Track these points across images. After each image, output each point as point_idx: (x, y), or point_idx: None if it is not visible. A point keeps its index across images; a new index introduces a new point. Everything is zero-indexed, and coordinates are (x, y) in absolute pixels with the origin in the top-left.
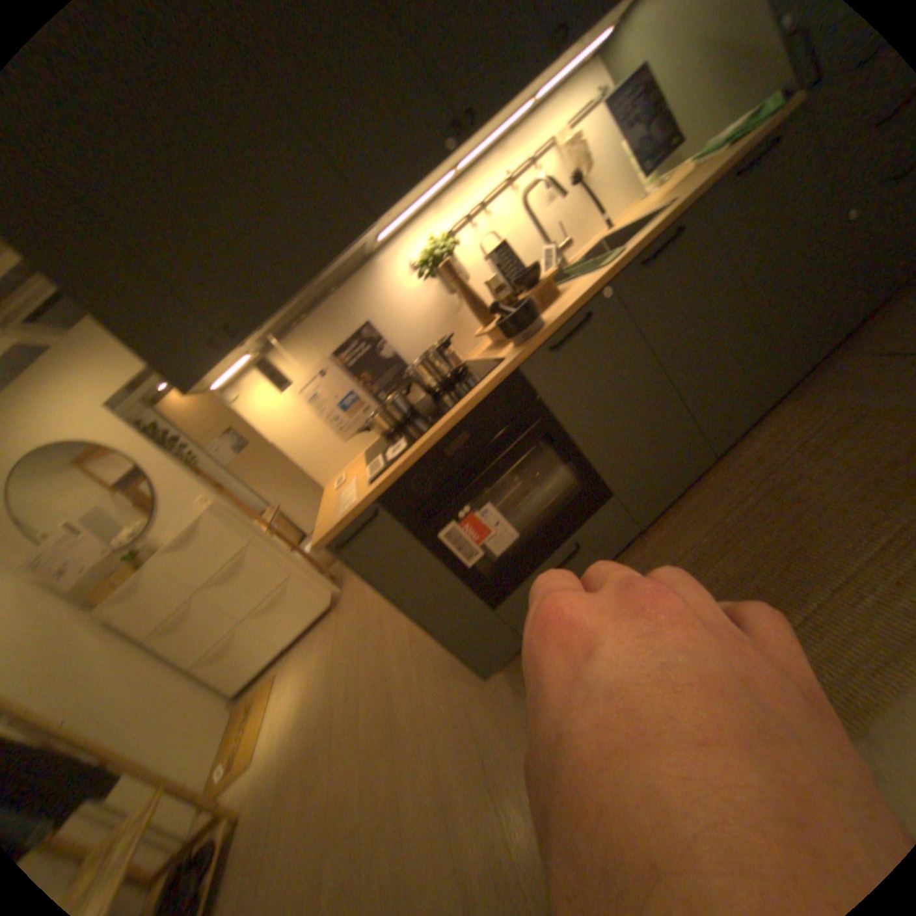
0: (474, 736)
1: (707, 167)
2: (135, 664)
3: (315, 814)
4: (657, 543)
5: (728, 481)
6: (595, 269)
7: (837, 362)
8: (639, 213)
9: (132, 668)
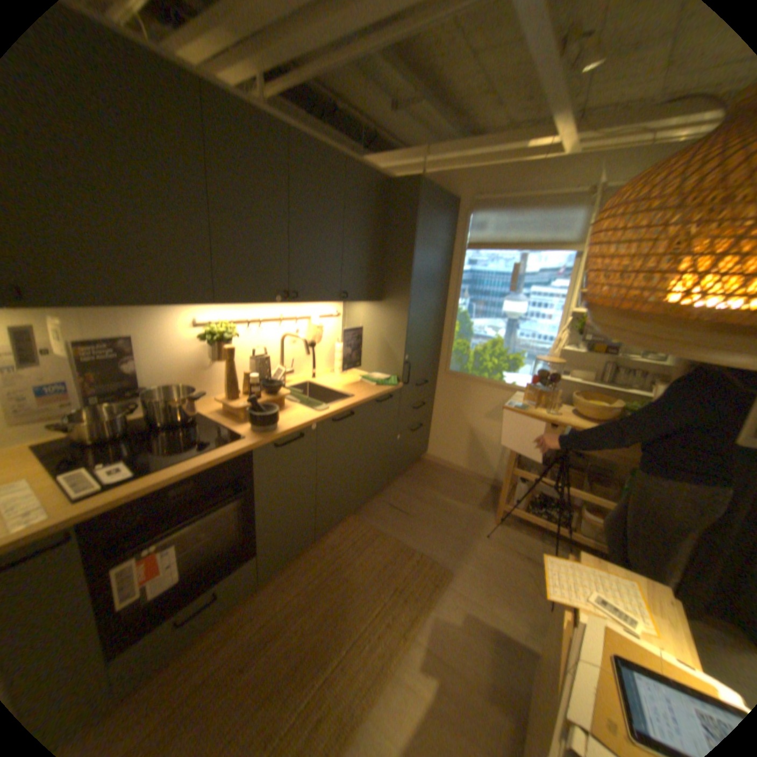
0: None
1: (366, 388)
2: None
3: None
4: (262, 599)
5: (314, 559)
6: (310, 408)
7: (373, 500)
8: (331, 384)
9: None
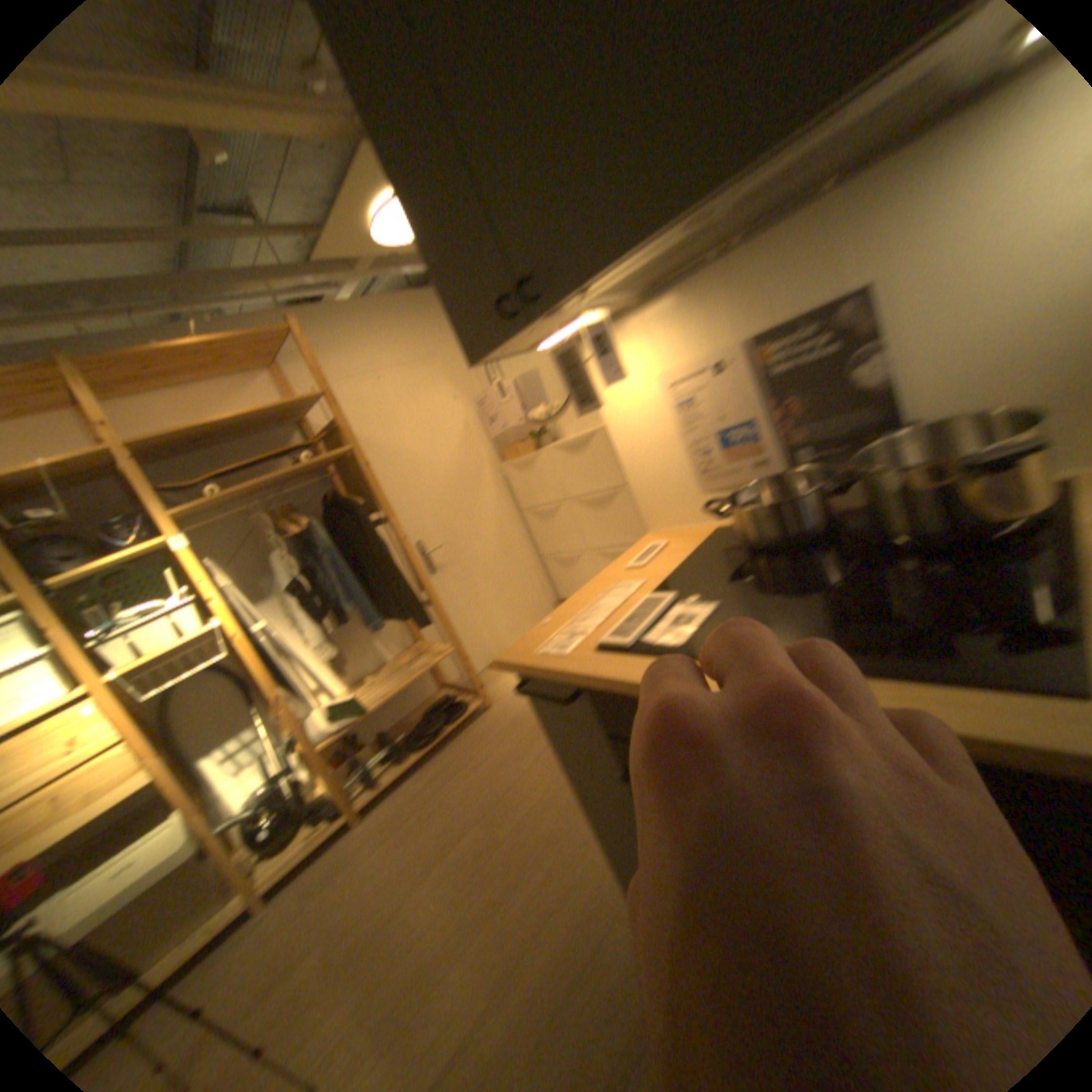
0: (595, 955)
1: None
2: (506, 530)
3: (498, 789)
4: None
5: None
6: None
7: None
8: None
9: (502, 533)
